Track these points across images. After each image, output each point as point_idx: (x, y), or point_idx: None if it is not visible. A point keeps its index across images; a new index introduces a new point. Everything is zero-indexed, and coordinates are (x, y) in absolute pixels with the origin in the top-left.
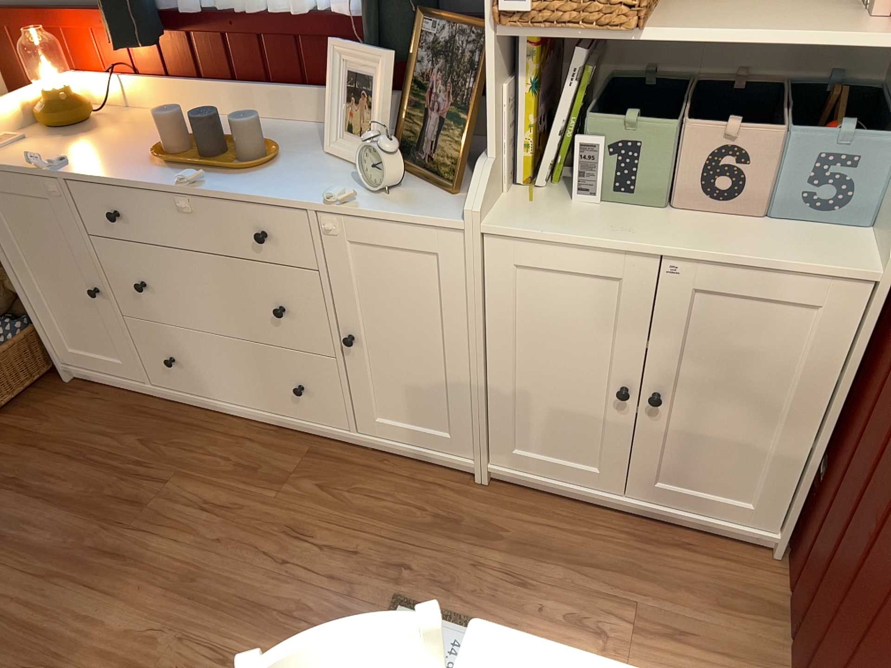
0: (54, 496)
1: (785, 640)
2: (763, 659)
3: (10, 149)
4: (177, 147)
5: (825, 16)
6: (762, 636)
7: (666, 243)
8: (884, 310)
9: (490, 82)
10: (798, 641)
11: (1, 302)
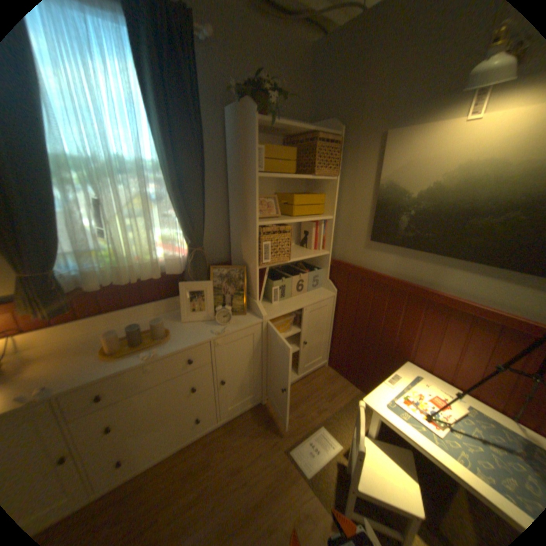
0: None
1: (346, 380)
2: (348, 387)
3: None
4: (114, 349)
5: (301, 250)
6: (343, 383)
7: (302, 304)
8: (337, 300)
9: (255, 280)
10: (353, 376)
11: None
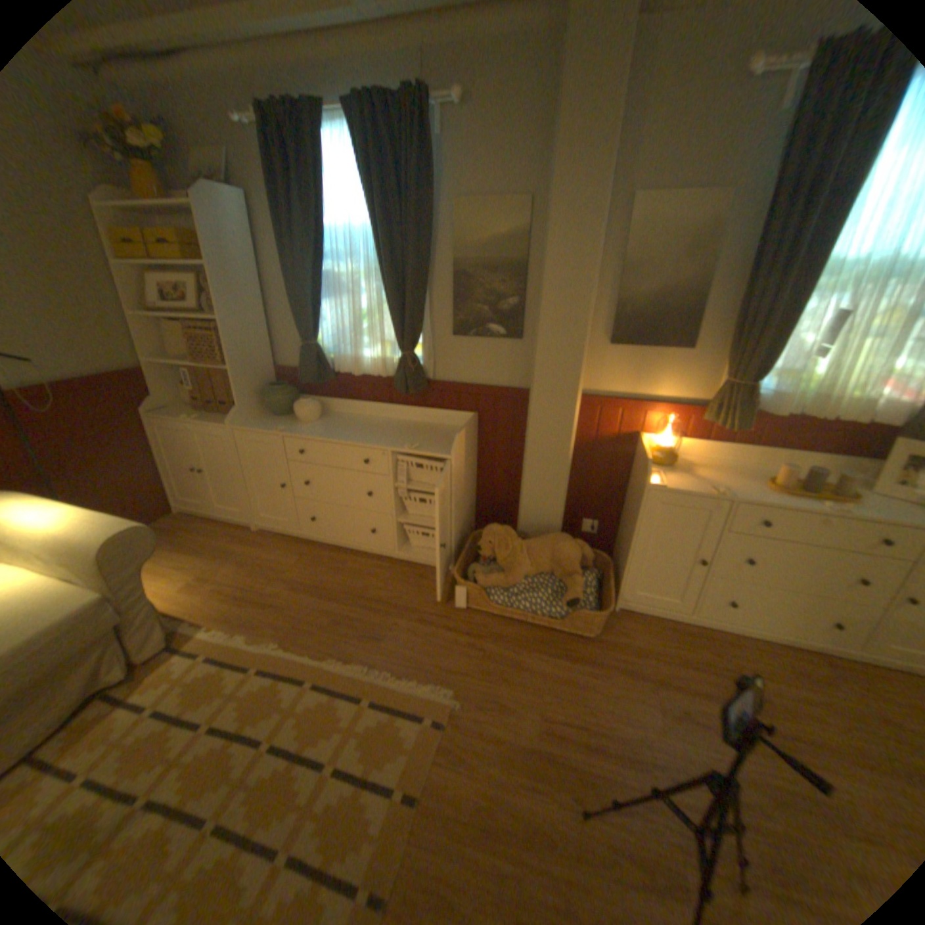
0: (703, 698)
1: None
2: None
3: (660, 476)
4: (791, 484)
5: None
6: None
7: None
8: None
9: None
10: None
11: (580, 560)
